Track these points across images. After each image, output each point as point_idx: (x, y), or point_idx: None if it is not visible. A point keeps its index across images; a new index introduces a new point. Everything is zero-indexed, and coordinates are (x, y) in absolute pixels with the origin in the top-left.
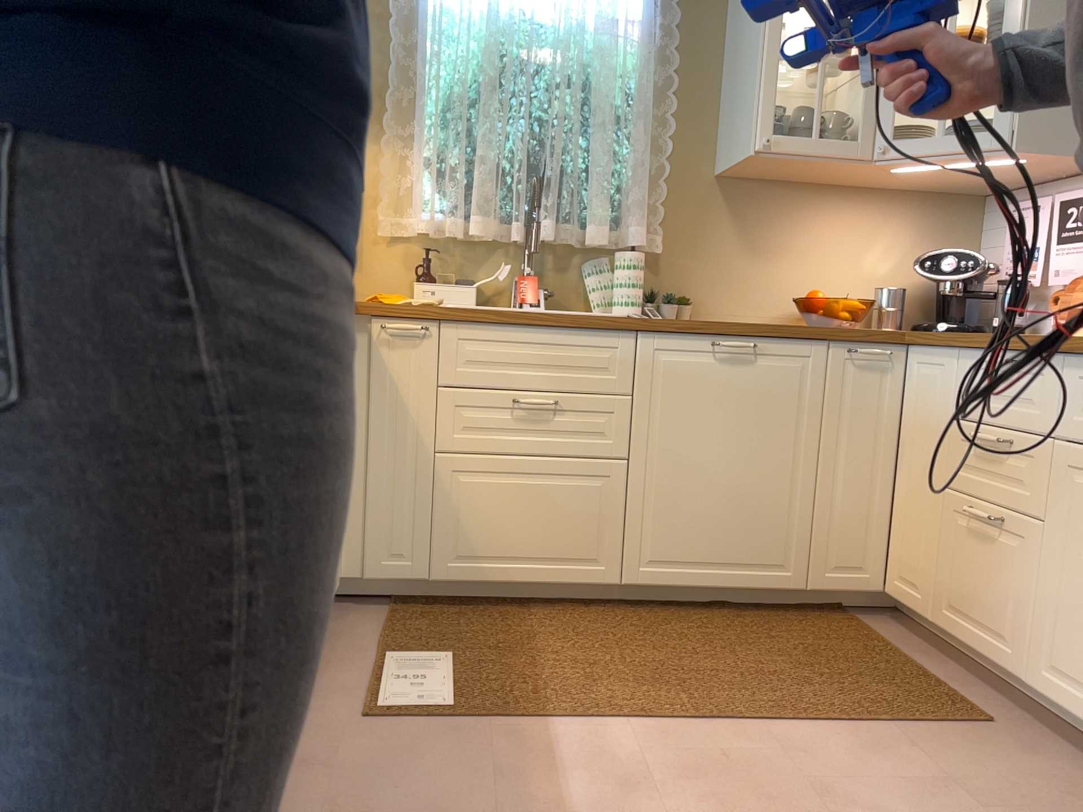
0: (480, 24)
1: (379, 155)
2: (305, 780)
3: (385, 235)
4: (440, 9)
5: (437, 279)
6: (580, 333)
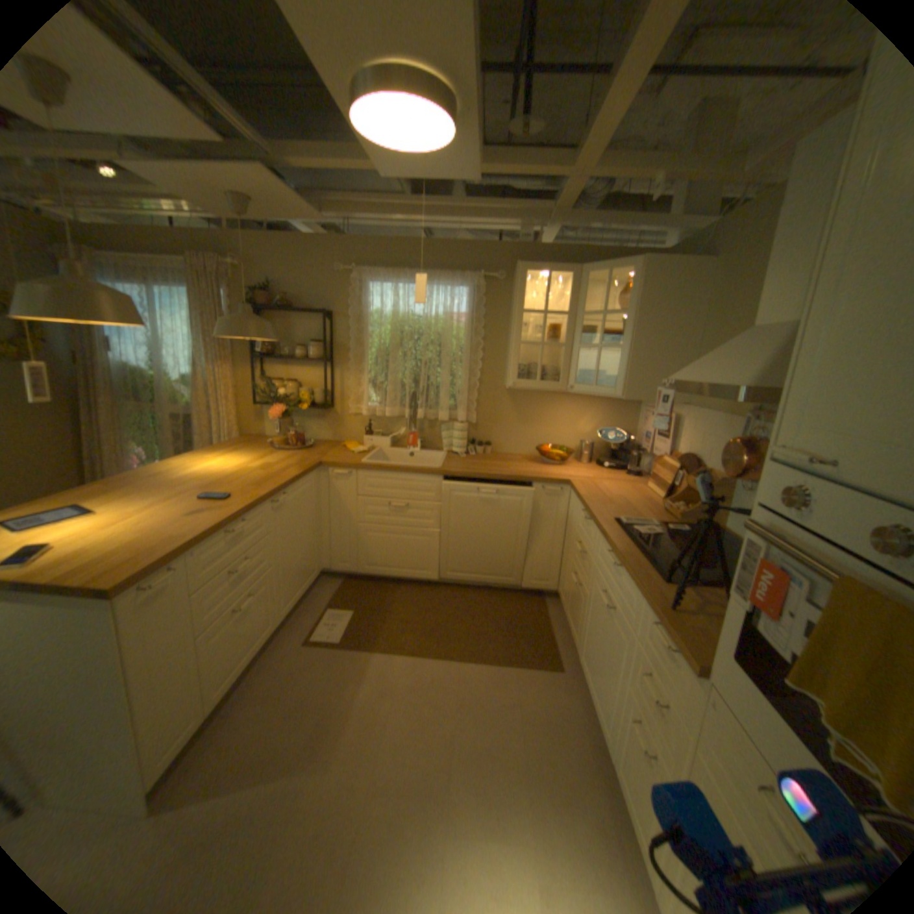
0: (390, 319)
1: (348, 379)
2: (268, 677)
3: (352, 414)
4: (372, 312)
5: (374, 435)
6: (417, 477)
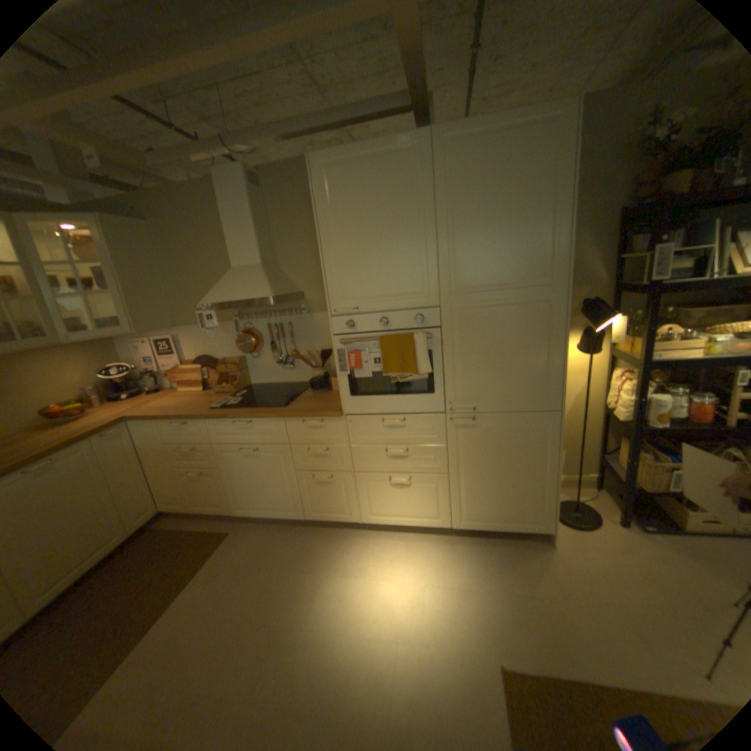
0: None
1: None
2: None
3: None
4: None
5: None
6: None
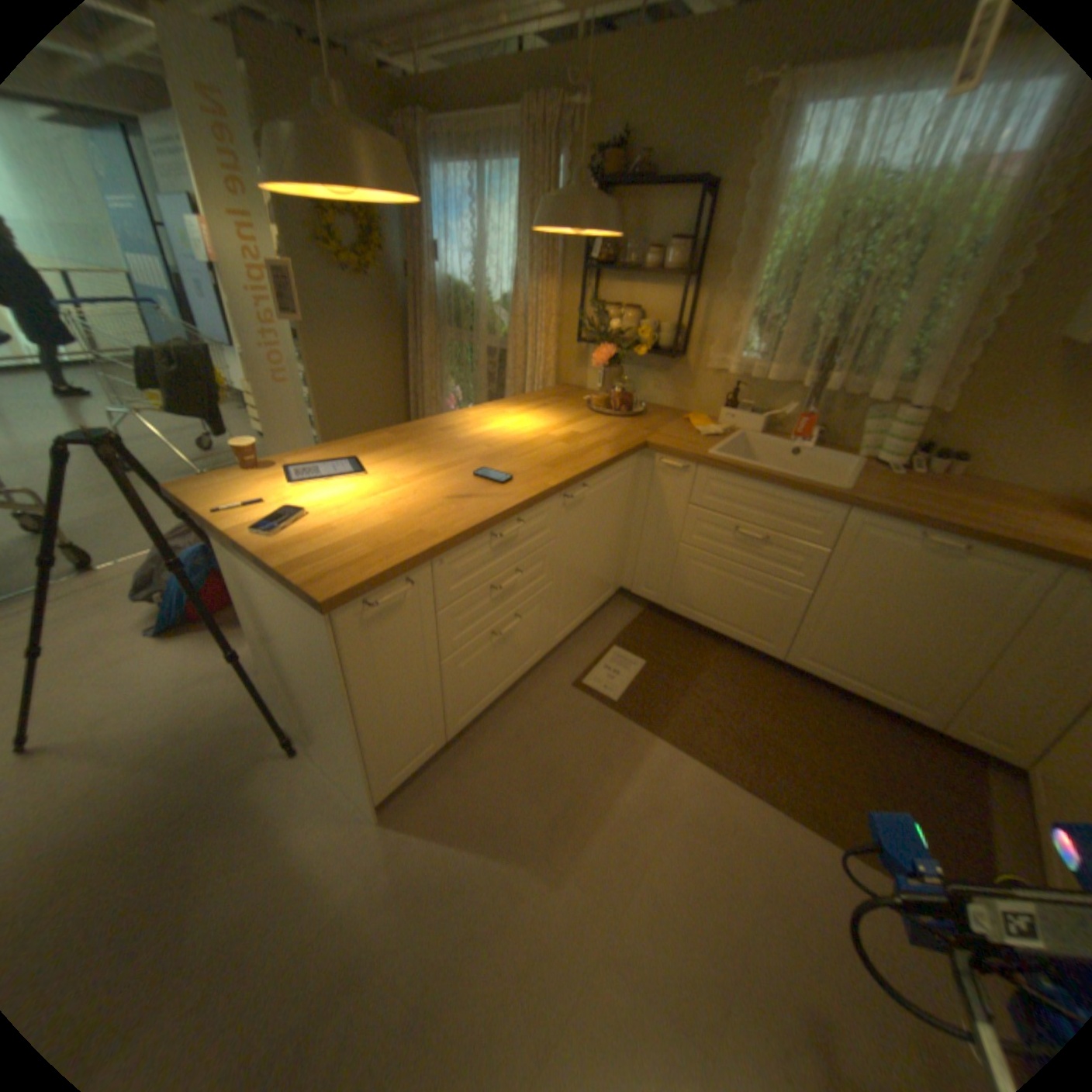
0: (831, 183)
1: (720, 307)
2: (526, 710)
3: (712, 369)
4: (797, 171)
5: (739, 407)
6: (800, 497)
